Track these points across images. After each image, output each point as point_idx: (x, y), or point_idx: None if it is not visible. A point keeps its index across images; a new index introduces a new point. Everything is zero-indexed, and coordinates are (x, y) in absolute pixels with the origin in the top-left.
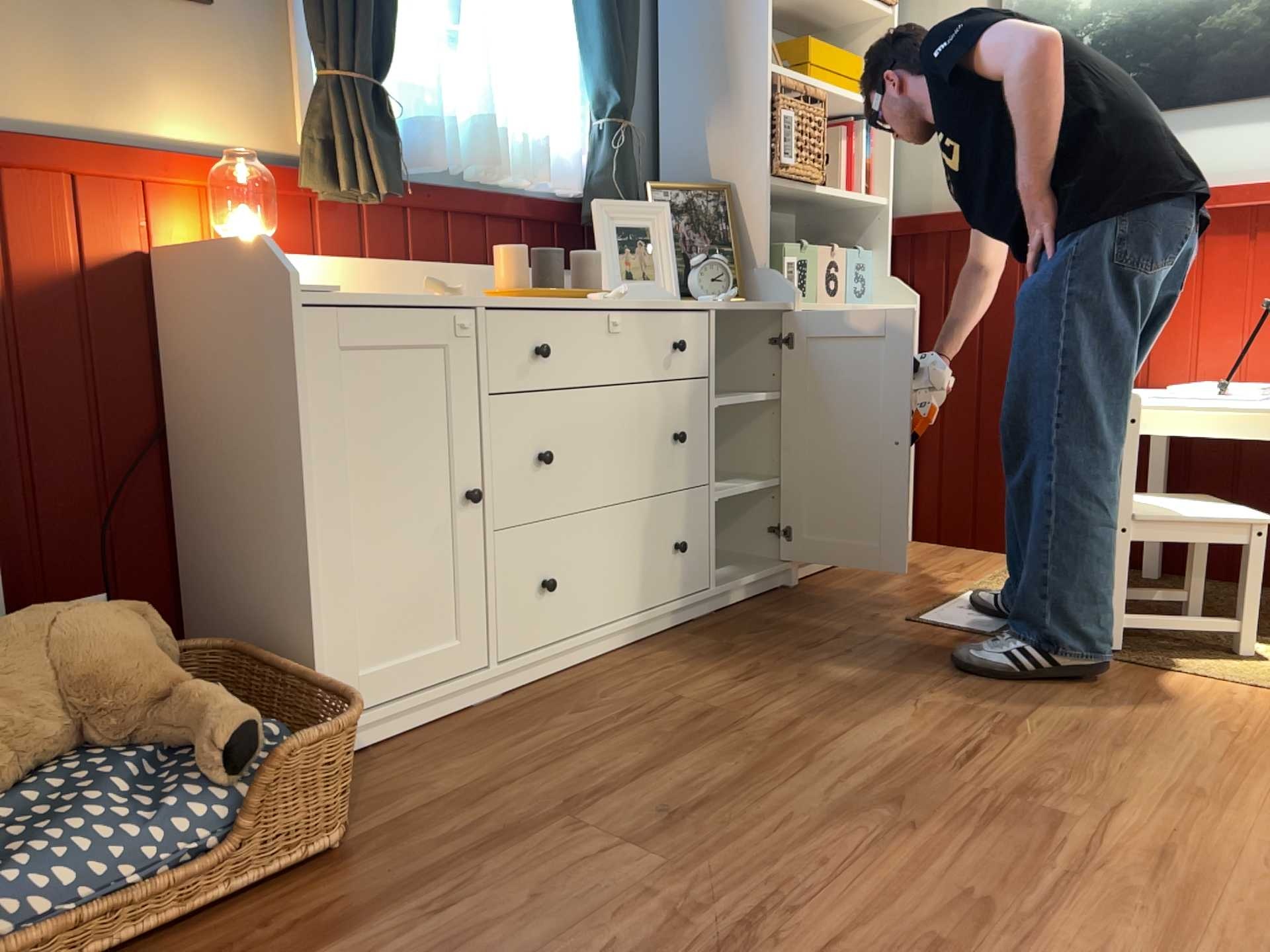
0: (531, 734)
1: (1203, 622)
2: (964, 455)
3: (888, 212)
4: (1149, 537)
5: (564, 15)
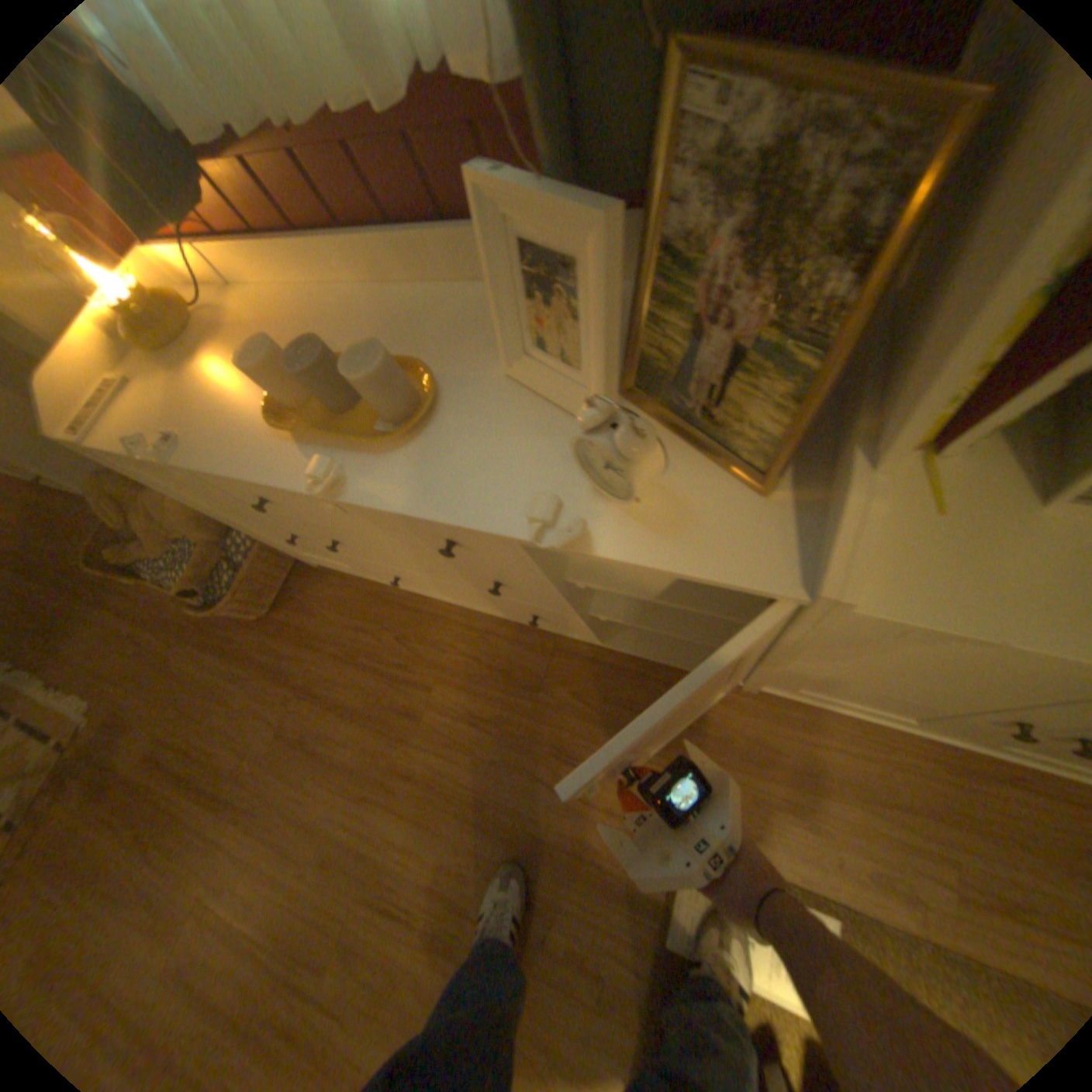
0: (367, 631)
1: None
2: None
3: None
4: None
5: None
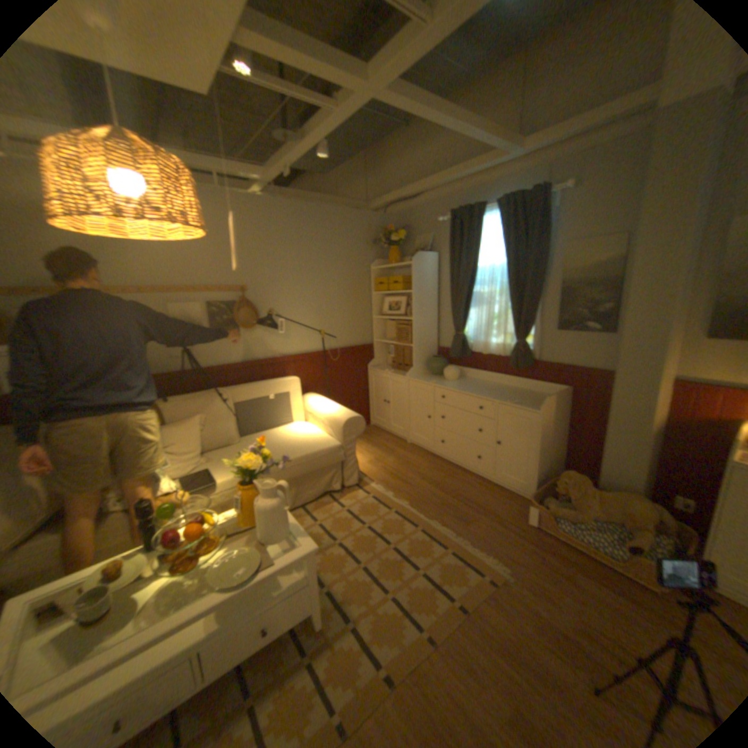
0: None
1: None
2: None
3: None
4: None
5: None
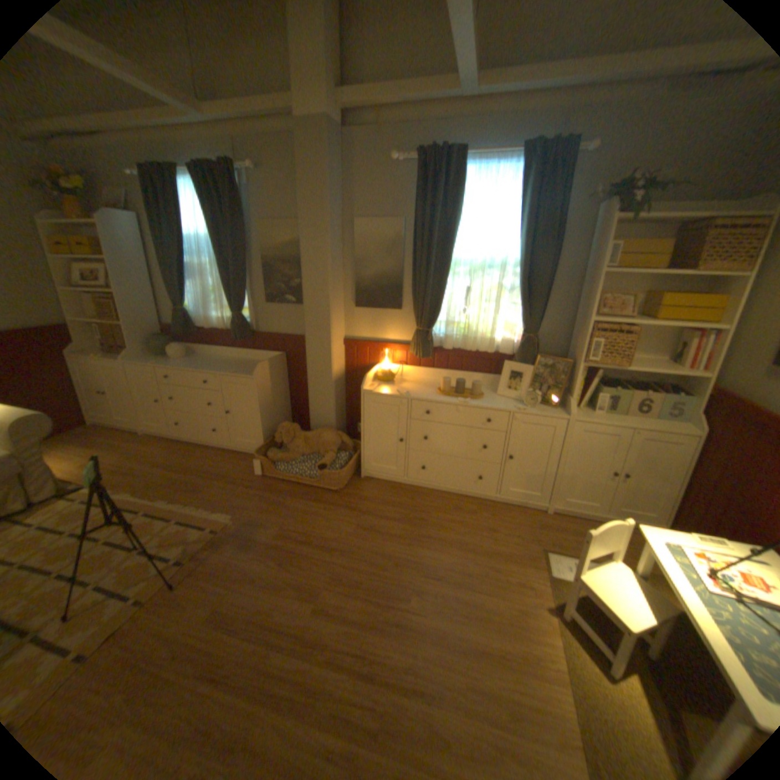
0: (394, 497)
1: (601, 647)
2: (697, 518)
3: (710, 382)
4: (587, 593)
5: (516, 296)
